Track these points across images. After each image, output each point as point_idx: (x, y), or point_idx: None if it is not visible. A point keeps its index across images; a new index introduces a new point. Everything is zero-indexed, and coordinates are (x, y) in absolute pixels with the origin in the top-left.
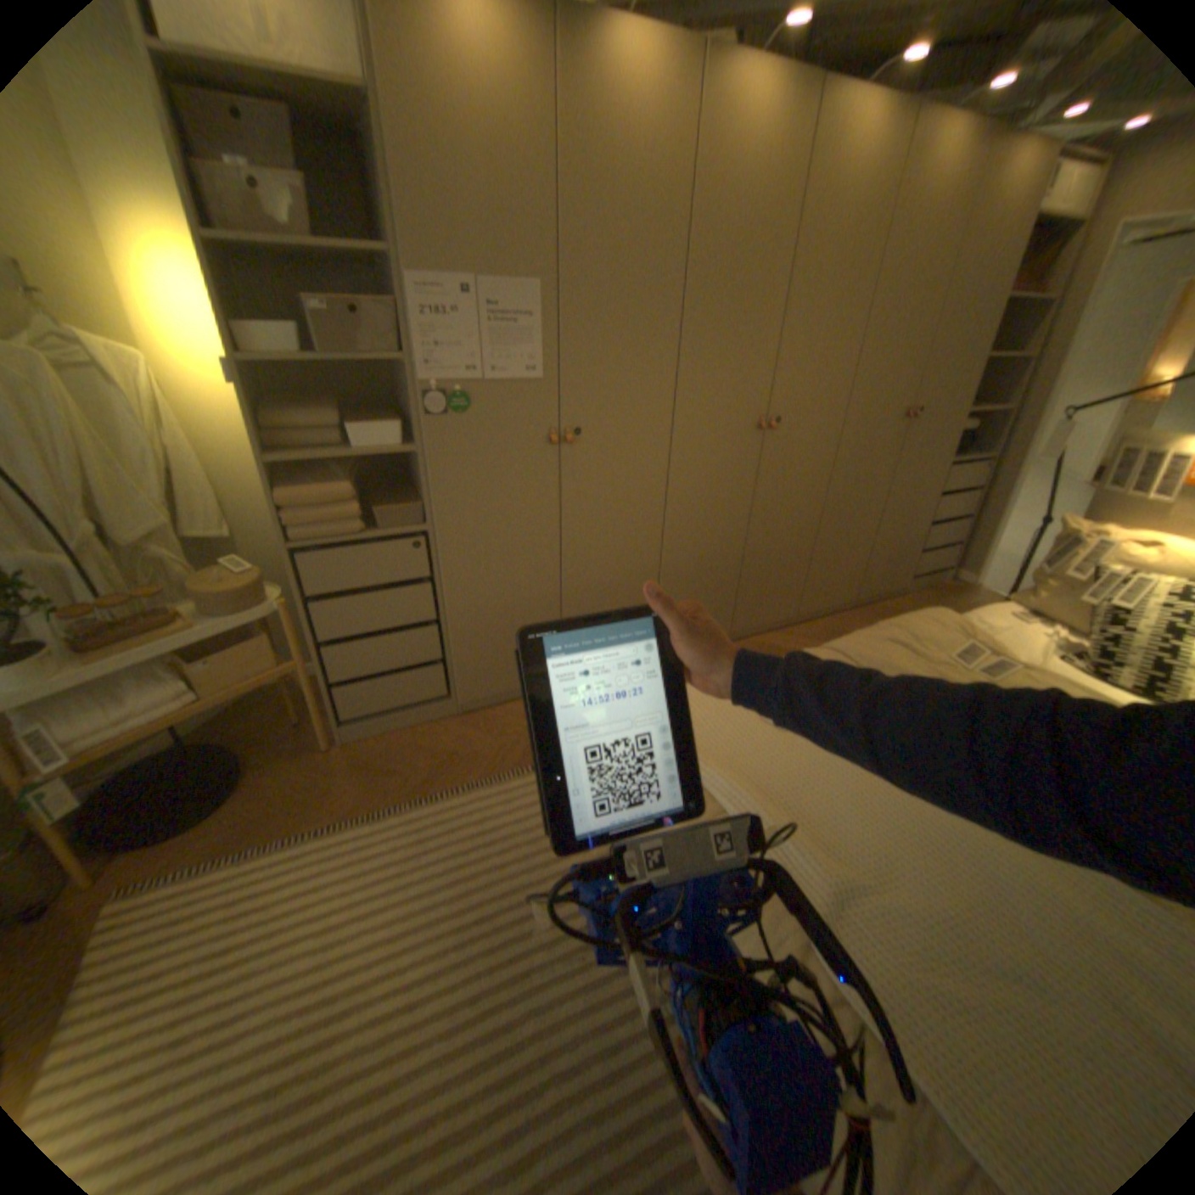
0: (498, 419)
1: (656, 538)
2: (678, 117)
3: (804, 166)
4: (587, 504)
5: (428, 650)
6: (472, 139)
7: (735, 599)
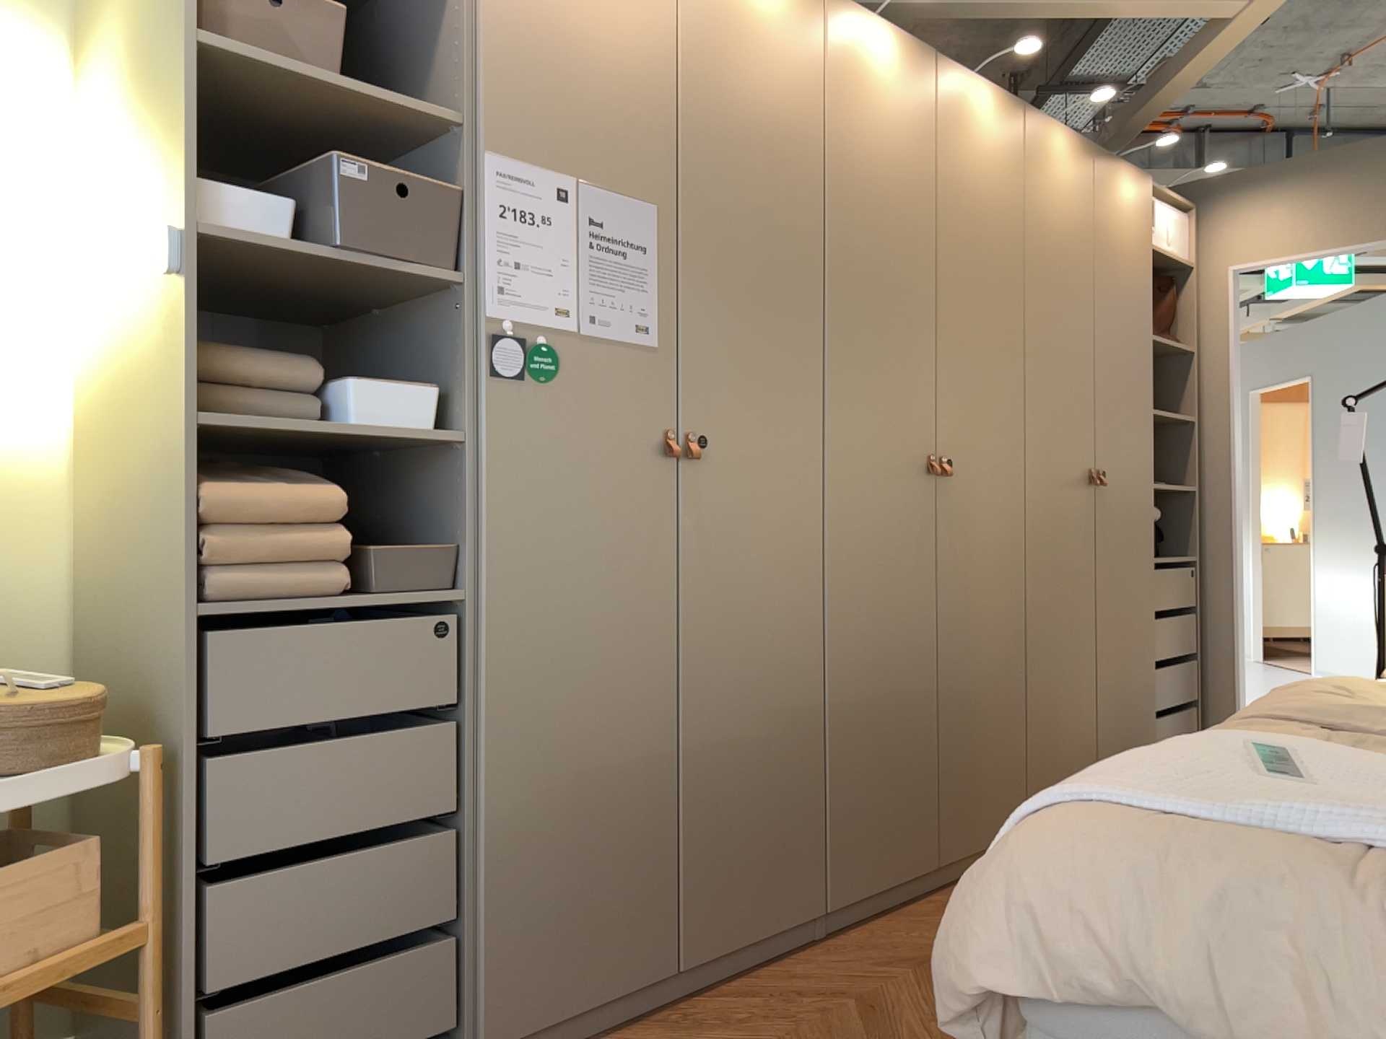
0: (594, 399)
1: (819, 647)
2: (806, 51)
3: (930, 140)
4: (718, 569)
5: (431, 894)
6: (586, 13)
7: (937, 786)
